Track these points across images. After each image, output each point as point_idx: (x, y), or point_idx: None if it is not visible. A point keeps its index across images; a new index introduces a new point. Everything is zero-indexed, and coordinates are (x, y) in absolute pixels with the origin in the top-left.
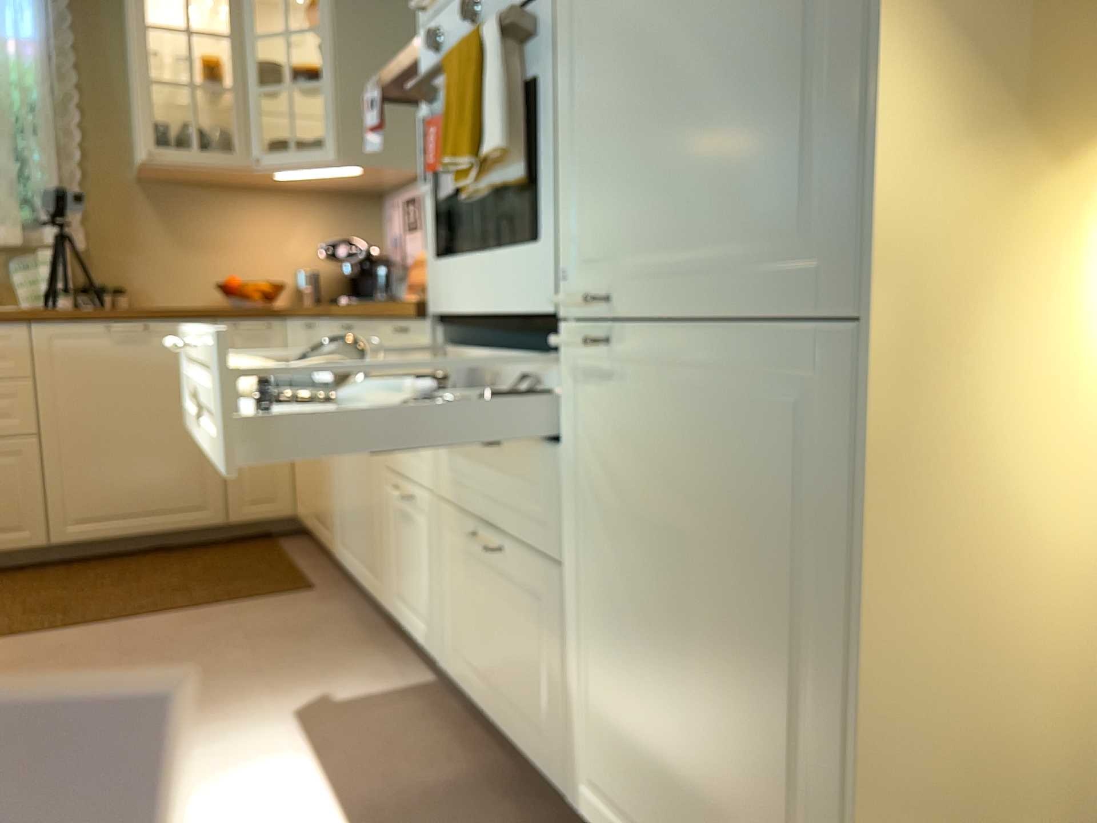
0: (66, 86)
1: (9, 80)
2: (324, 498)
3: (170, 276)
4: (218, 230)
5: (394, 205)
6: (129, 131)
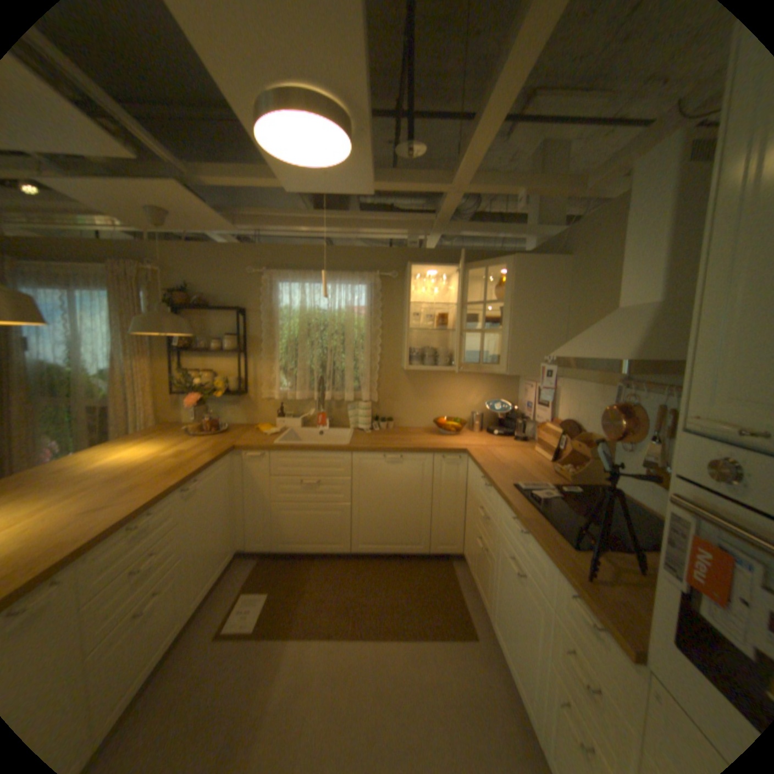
0: (378, 328)
1: (355, 327)
2: (487, 582)
3: (413, 412)
4: (436, 390)
5: (531, 386)
6: (402, 345)
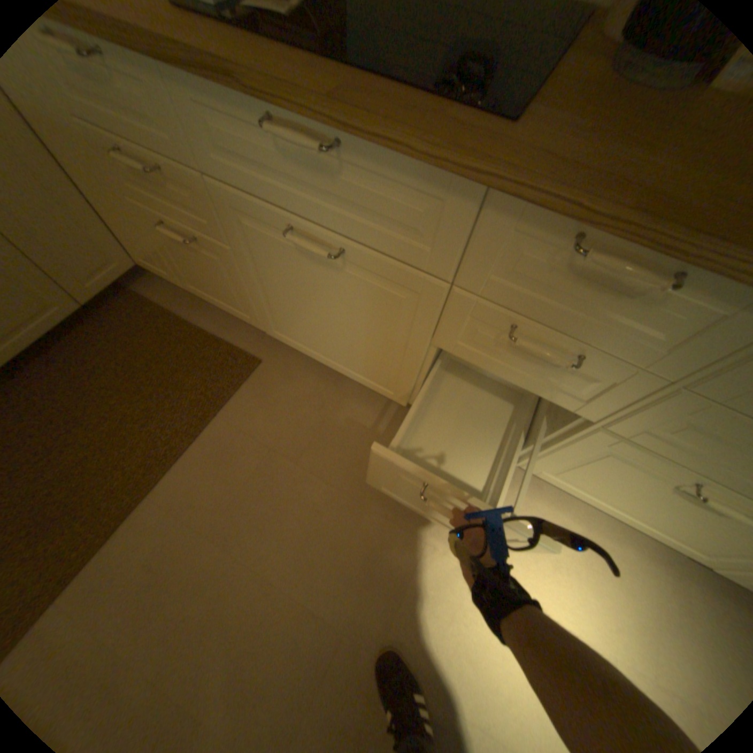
0: None
1: None
2: (224, 287)
3: None
4: None
5: None
6: None
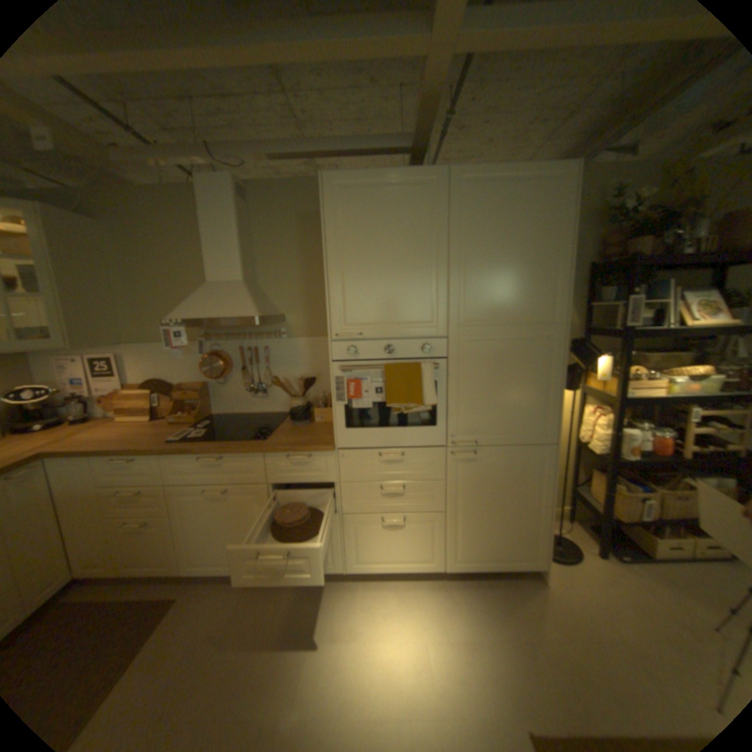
0: None
1: None
2: (155, 552)
3: None
4: None
5: (71, 361)
6: None
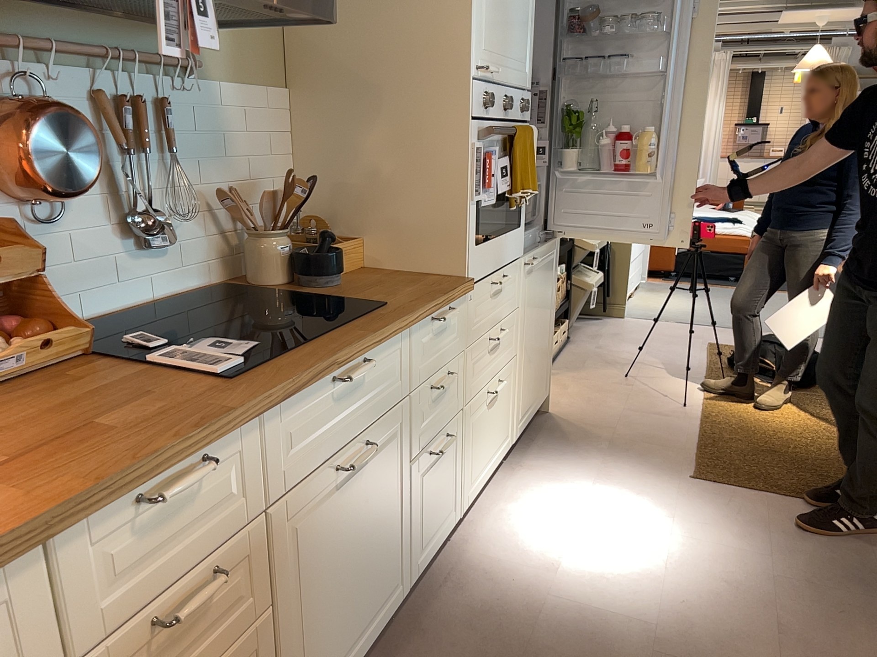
0: None
1: None
2: None
3: None
4: None
5: None
6: None
